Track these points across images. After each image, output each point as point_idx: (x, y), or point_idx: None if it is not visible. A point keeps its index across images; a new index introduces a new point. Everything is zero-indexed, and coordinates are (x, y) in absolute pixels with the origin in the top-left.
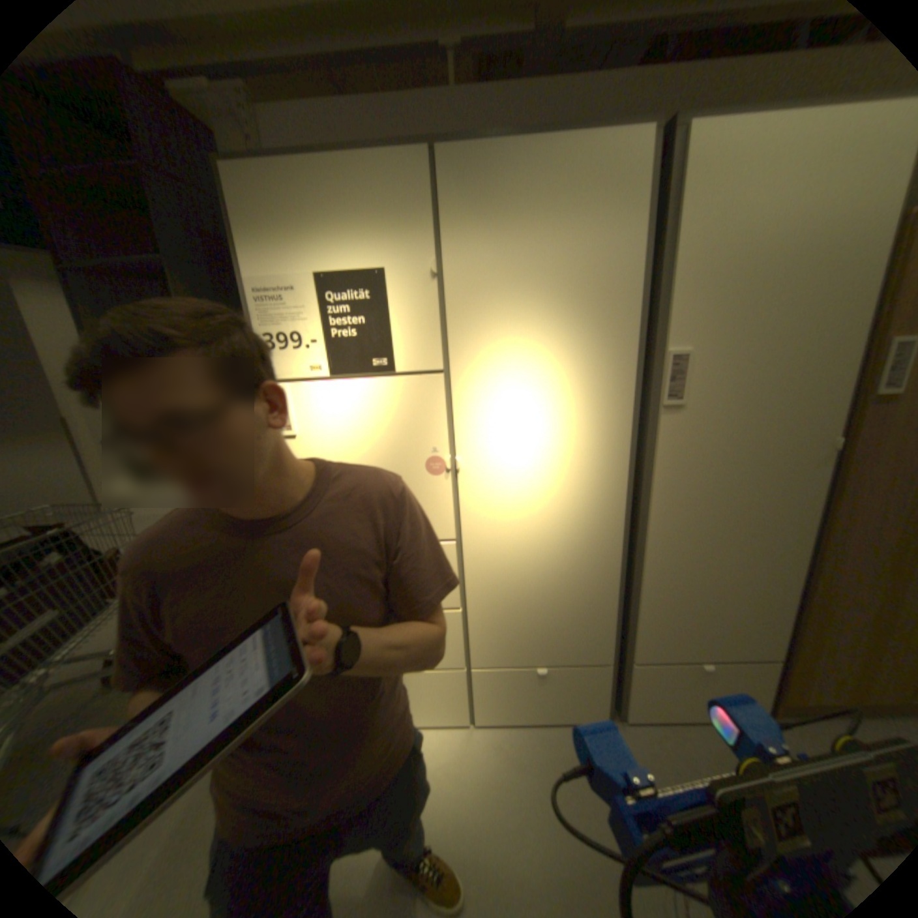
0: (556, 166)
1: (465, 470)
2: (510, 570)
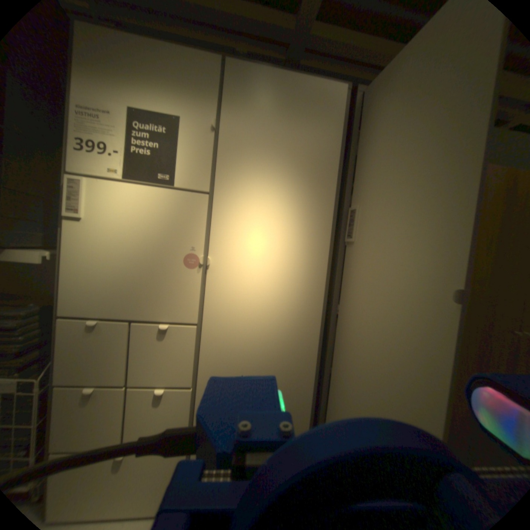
0: (294, 90)
1: (213, 269)
2: (237, 356)
